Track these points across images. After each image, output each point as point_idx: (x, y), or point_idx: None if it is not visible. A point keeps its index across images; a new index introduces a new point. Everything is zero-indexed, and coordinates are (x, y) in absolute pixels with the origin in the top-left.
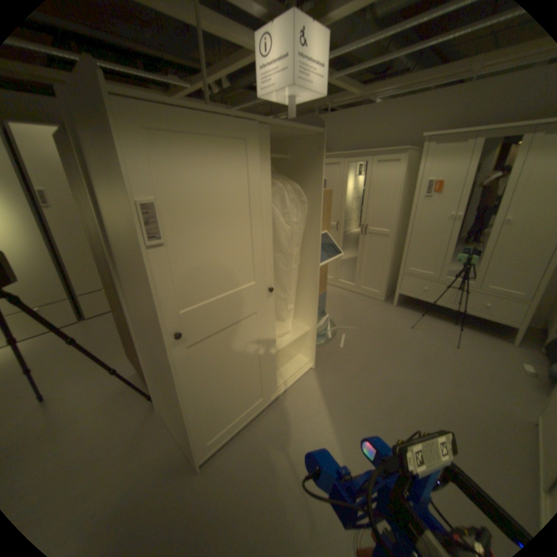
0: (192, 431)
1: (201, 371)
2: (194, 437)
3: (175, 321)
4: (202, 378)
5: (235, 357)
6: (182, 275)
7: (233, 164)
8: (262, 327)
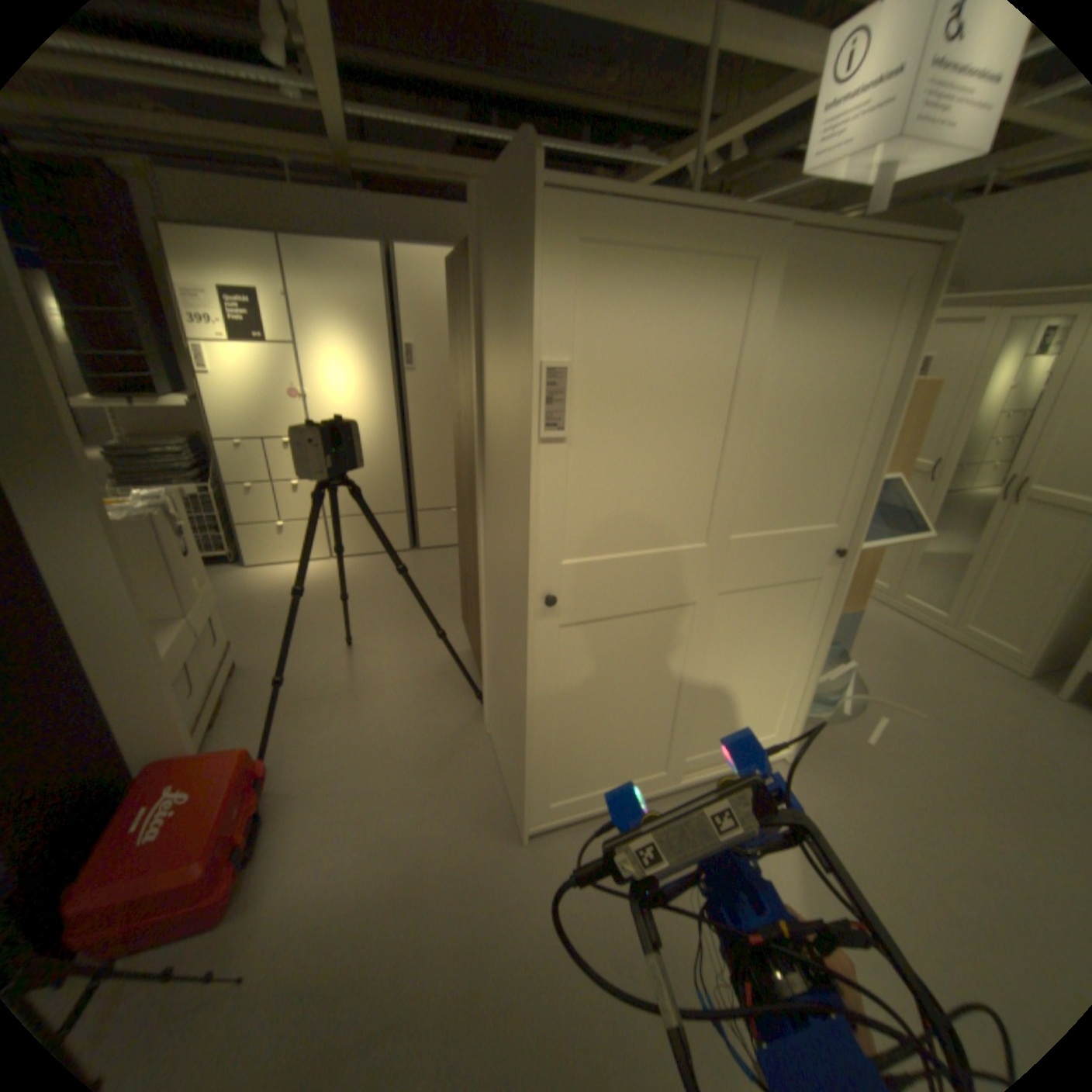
0: (534, 772)
1: (571, 675)
2: (534, 784)
3: (551, 576)
4: (571, 689)
5: (635, 675)
6: (582, 500)
7: (720, 307)
8: (700, 638)
